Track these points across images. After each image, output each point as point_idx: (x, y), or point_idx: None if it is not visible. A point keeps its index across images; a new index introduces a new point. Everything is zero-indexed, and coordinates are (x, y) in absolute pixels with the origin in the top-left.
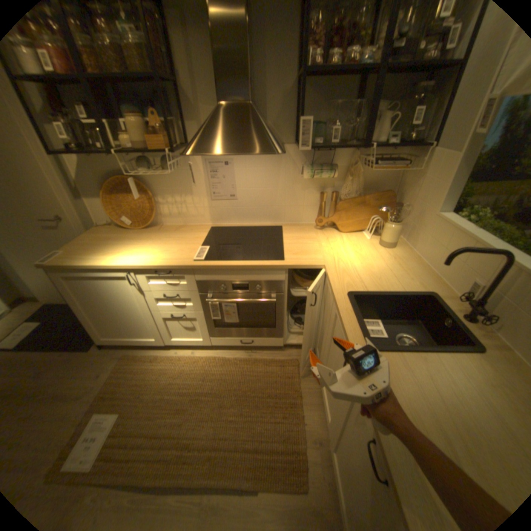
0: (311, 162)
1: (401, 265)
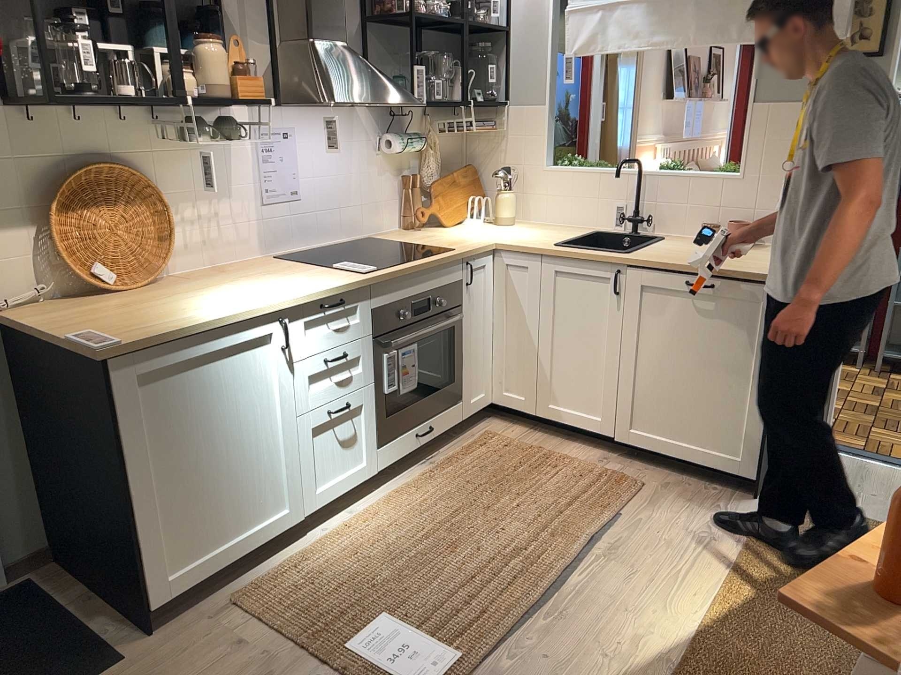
0: (385, 132)
1: (544, 229)
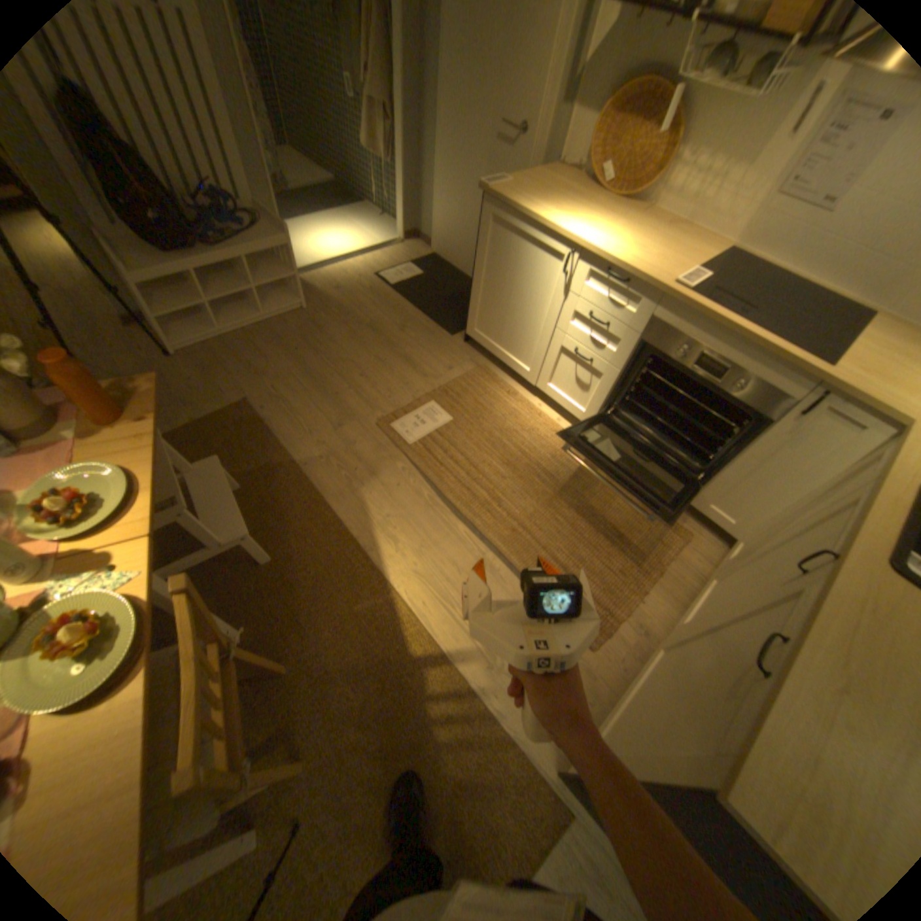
0: None
1: None
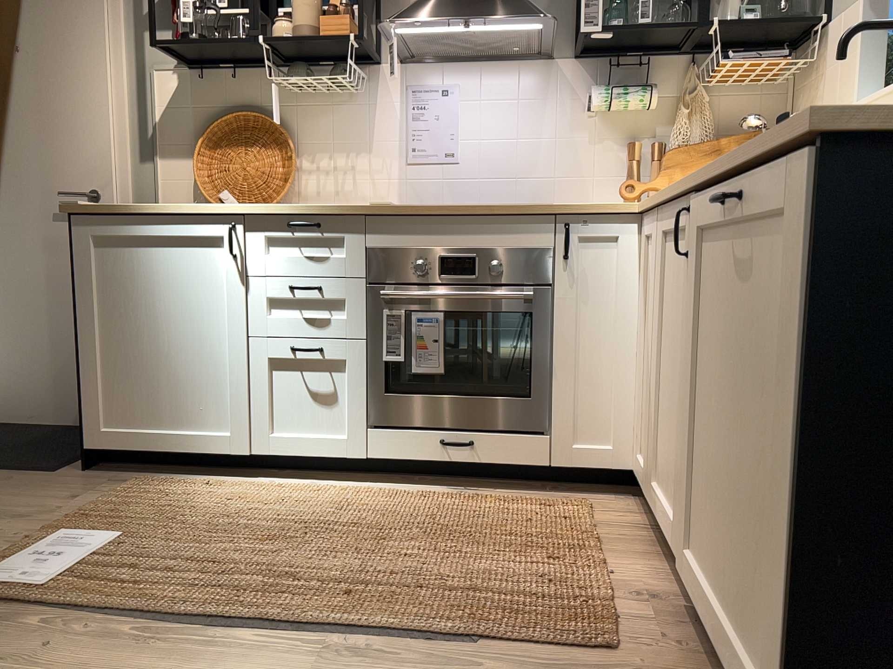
0: (605, 90)
1: None
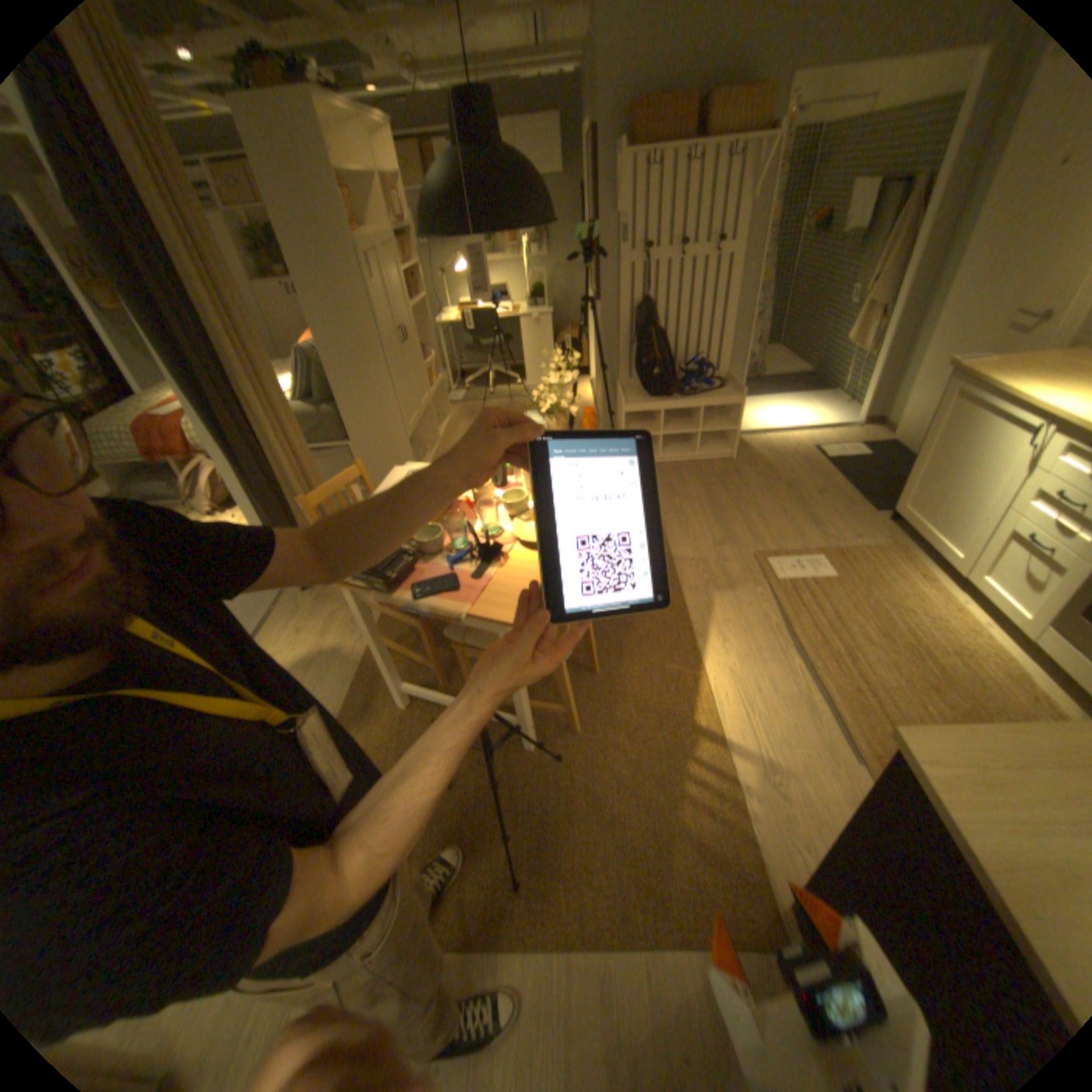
0: None
1: None
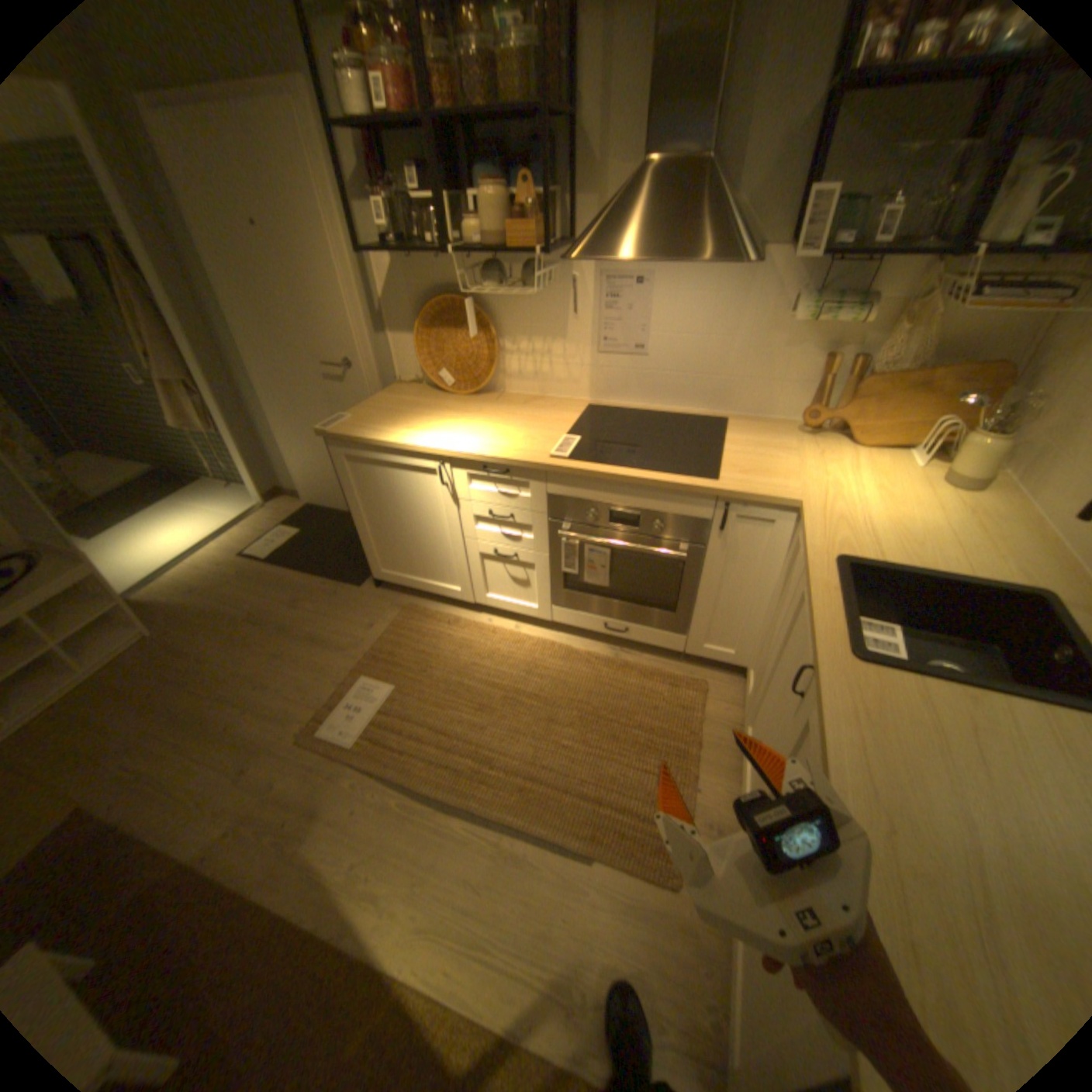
0: (820, 285)
1: (986, 527)
